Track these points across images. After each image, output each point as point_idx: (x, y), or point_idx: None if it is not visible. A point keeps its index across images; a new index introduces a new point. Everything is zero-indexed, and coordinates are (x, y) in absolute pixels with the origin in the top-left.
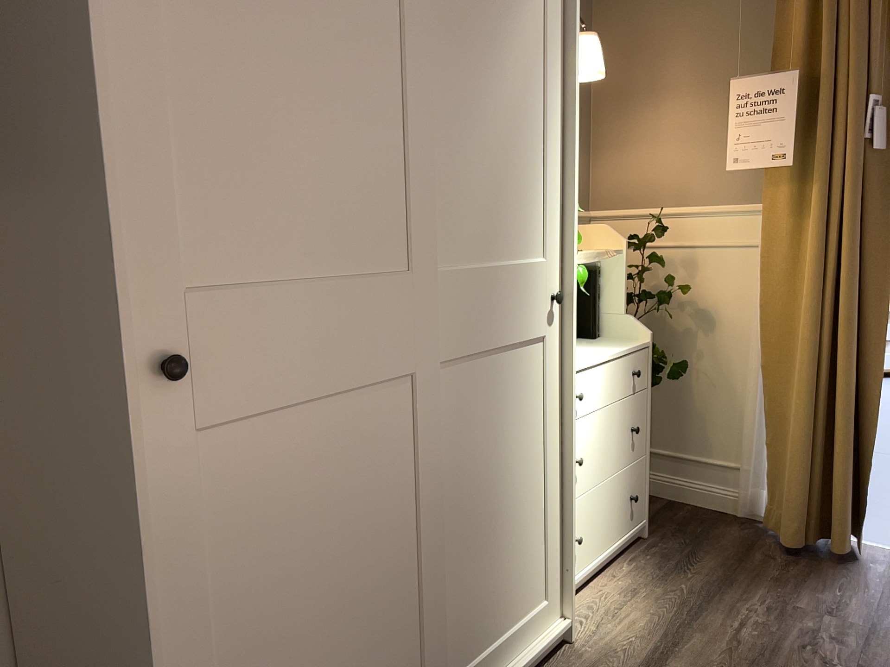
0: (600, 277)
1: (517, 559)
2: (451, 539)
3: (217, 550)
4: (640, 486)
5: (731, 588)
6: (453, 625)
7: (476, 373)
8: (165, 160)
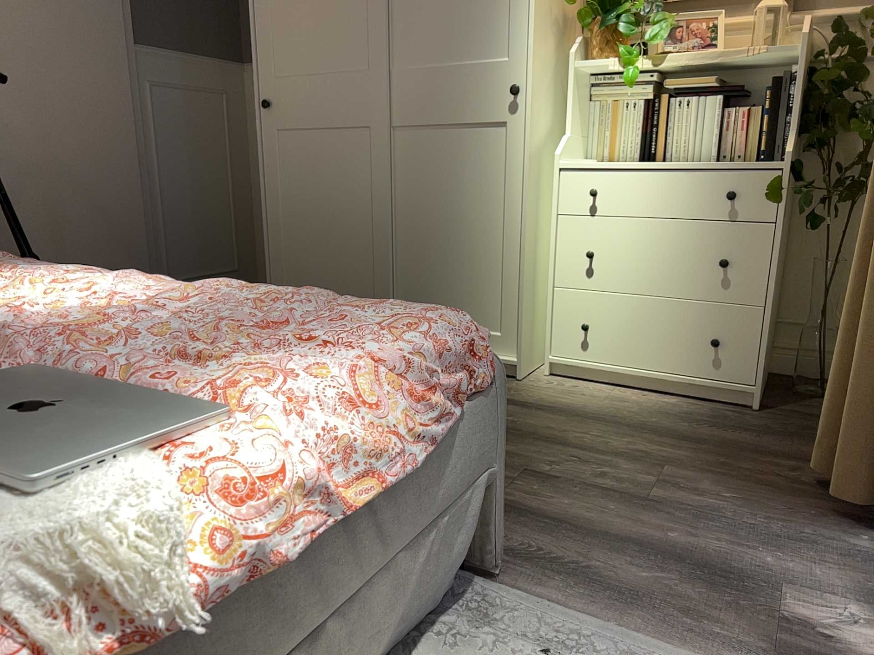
0: (794, 85)
1: (467, 282)
2: (406, 236)
3: (284, 179)
4: (742, 339)
5: (675, 442)
6: (407, 288)
7: (429, 139)
8: (268, 34)
